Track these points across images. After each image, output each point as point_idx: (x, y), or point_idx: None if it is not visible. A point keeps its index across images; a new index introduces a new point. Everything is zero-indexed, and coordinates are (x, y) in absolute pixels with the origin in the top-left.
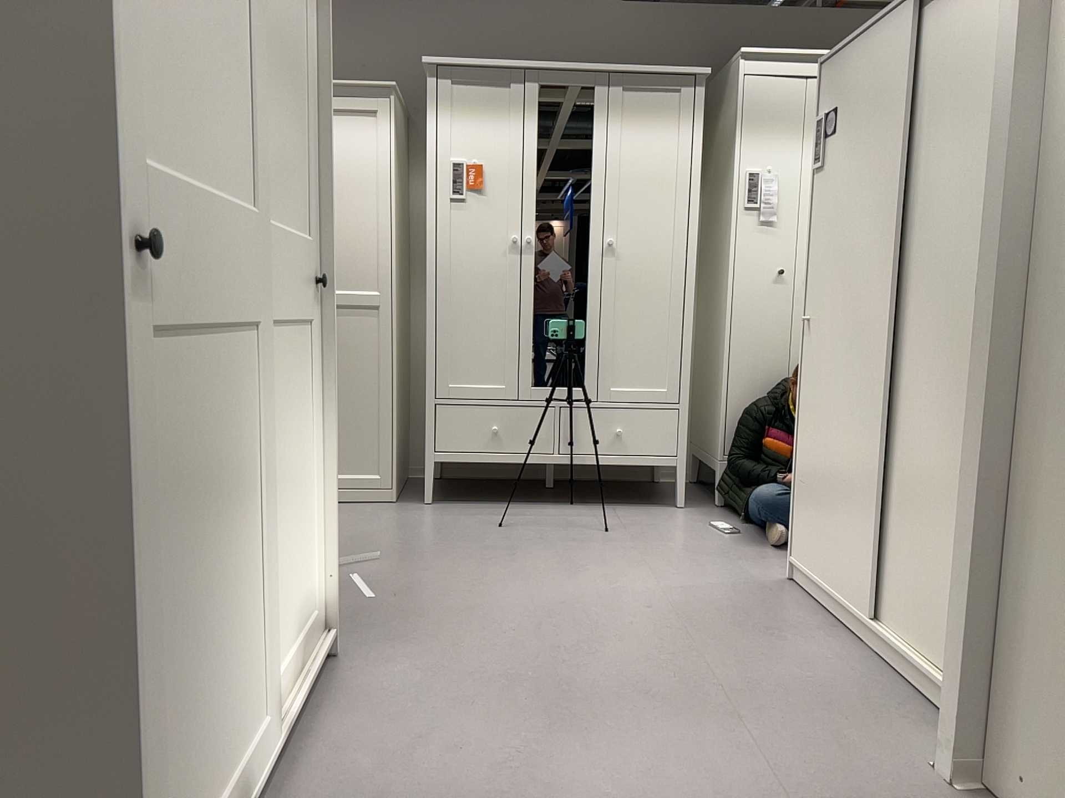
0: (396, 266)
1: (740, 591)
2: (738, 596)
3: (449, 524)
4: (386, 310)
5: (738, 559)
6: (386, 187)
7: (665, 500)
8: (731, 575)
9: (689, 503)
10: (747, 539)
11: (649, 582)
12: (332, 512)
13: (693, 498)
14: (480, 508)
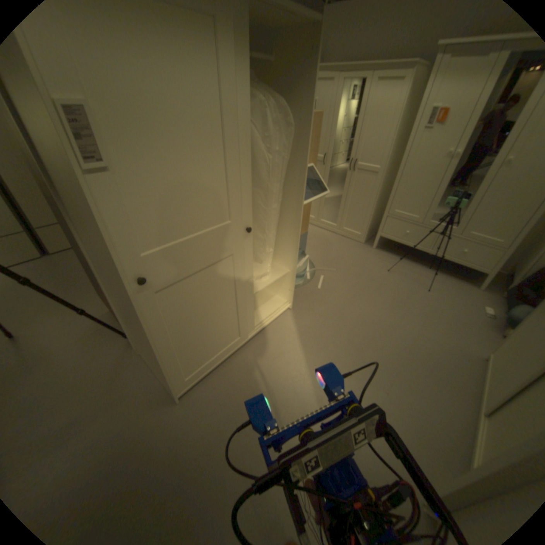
0: (392, 155)
1: (454, 351)
2: (450, 353)
3: (373, 262)
4: (380, 174)
5: (475, 333)
6: (397, 118)
7: (478, 281)
8: (460, 340)
9: (490, 288)
10: (495, 323)
11: (418, 326)
12: (295, 275)
13: (495, 285)
14: (391, 257)
